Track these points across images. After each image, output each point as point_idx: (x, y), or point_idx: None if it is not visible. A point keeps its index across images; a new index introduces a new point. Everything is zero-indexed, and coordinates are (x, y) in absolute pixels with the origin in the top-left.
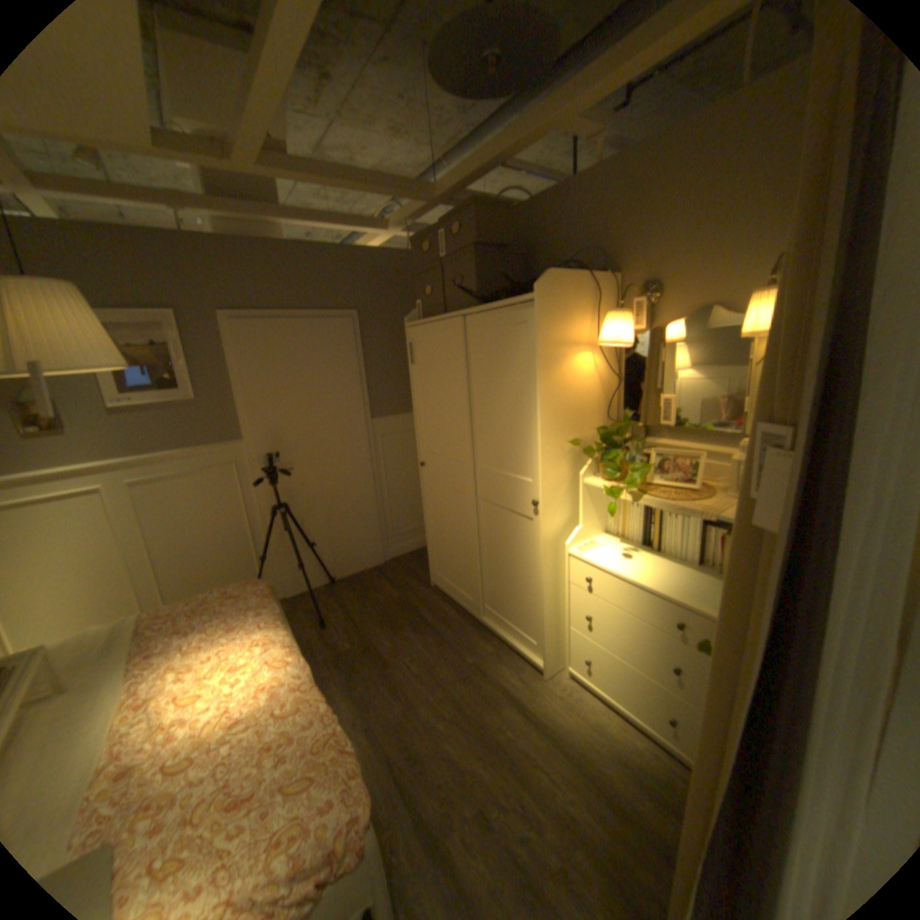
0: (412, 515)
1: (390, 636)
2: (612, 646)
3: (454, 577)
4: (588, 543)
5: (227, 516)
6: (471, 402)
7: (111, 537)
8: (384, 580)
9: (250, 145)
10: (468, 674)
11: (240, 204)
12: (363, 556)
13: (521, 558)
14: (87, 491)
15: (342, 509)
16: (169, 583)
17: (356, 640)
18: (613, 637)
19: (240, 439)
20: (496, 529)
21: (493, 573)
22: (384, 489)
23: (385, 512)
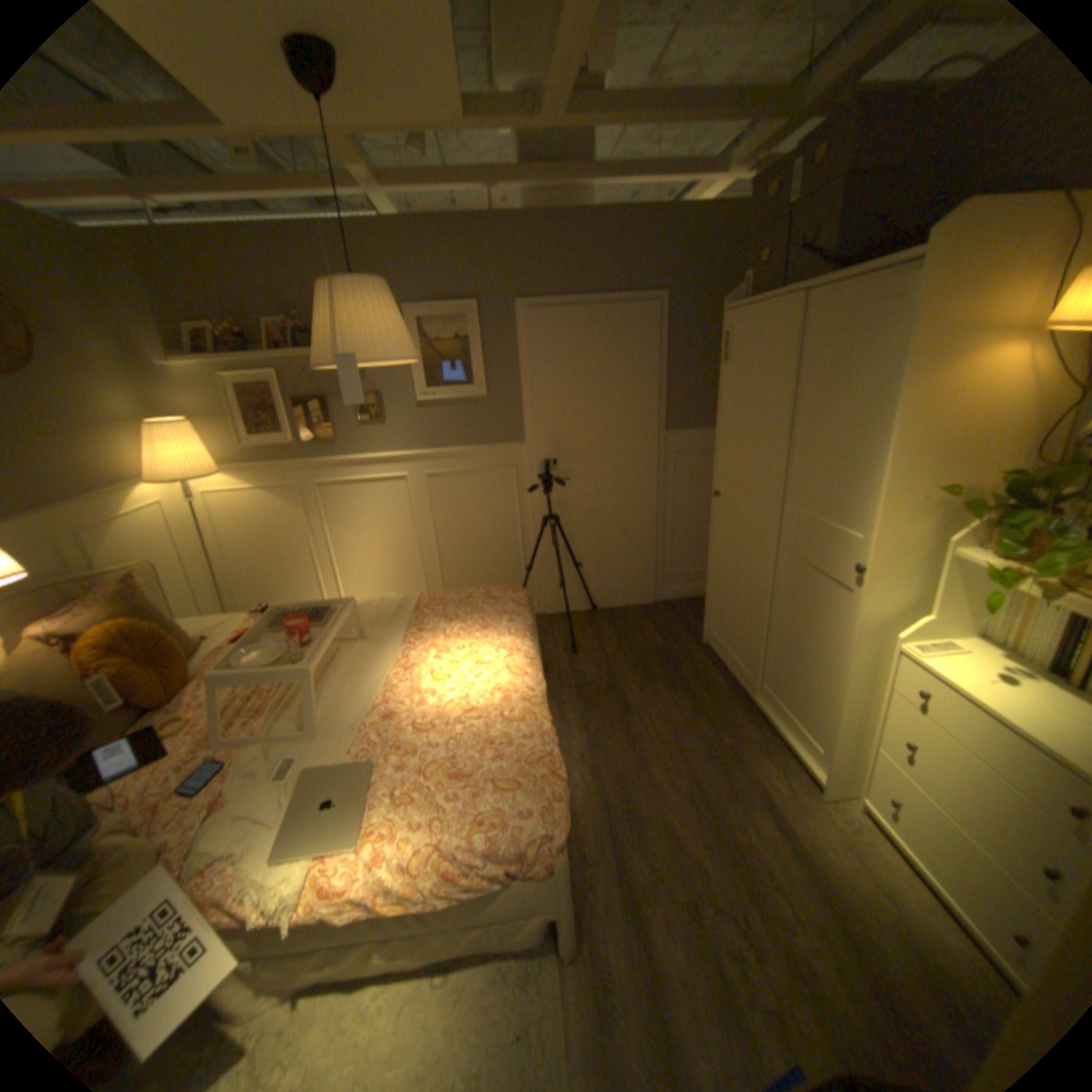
0: (698, 555)
1: (642, 683)
2: (944, 796)
3: (733, 640)
4: (943, 643)
5: (504, 520)
6: (795, 416)
7: (412, 521)
8: (650, 622)
9: (560, 89)
10: (722, 755)
11: (551, 169)
12: (631, 589)
13: (826, 638)
14: (398, 477)
15: (616, 532)
16: (451, 573)
17: (605, 675)
18: (948, 784)
19: (523, 441)
20: (798, 592)
21: (784, 648)
22: (668, 518)
23: (665, 546)
